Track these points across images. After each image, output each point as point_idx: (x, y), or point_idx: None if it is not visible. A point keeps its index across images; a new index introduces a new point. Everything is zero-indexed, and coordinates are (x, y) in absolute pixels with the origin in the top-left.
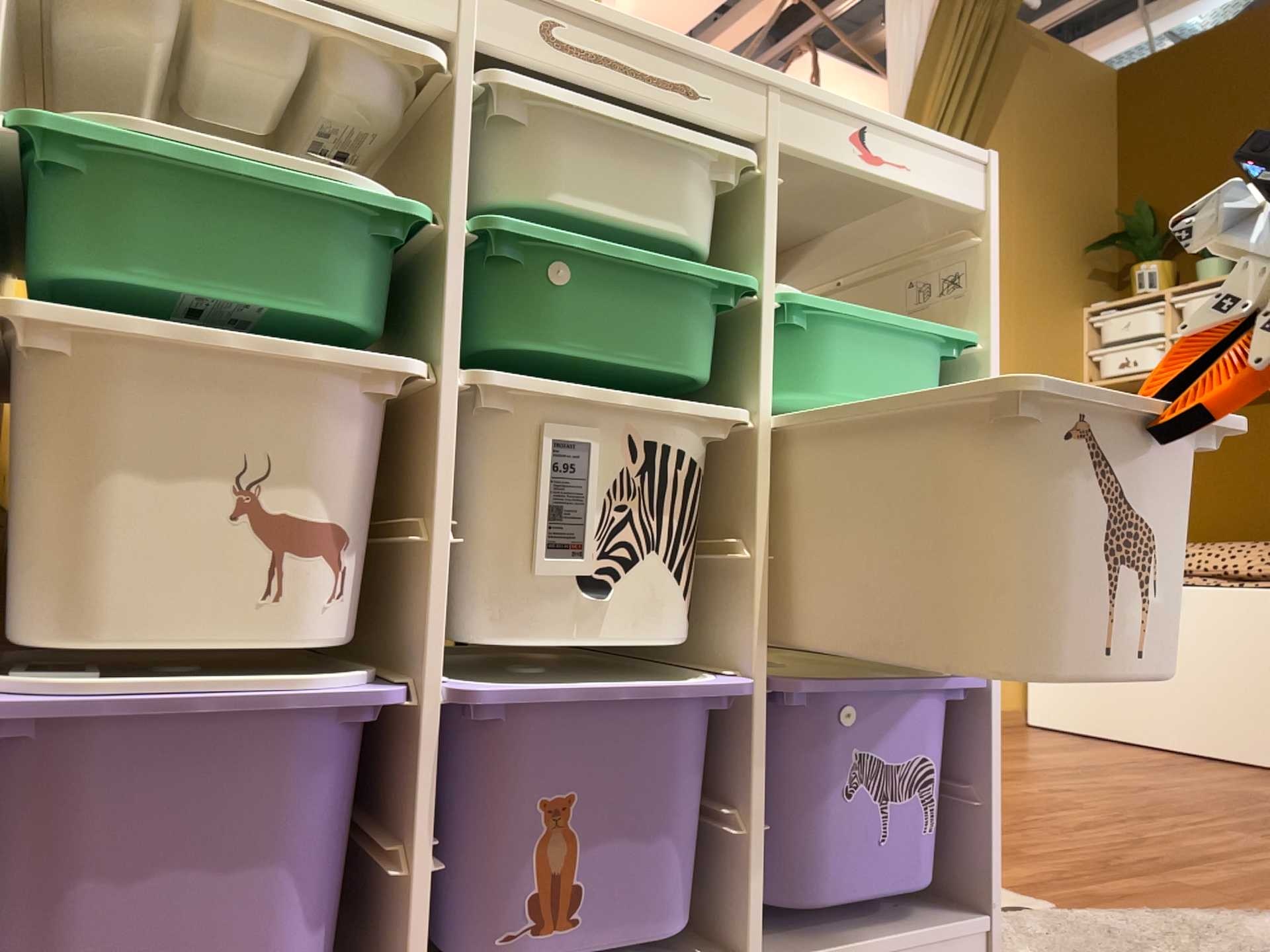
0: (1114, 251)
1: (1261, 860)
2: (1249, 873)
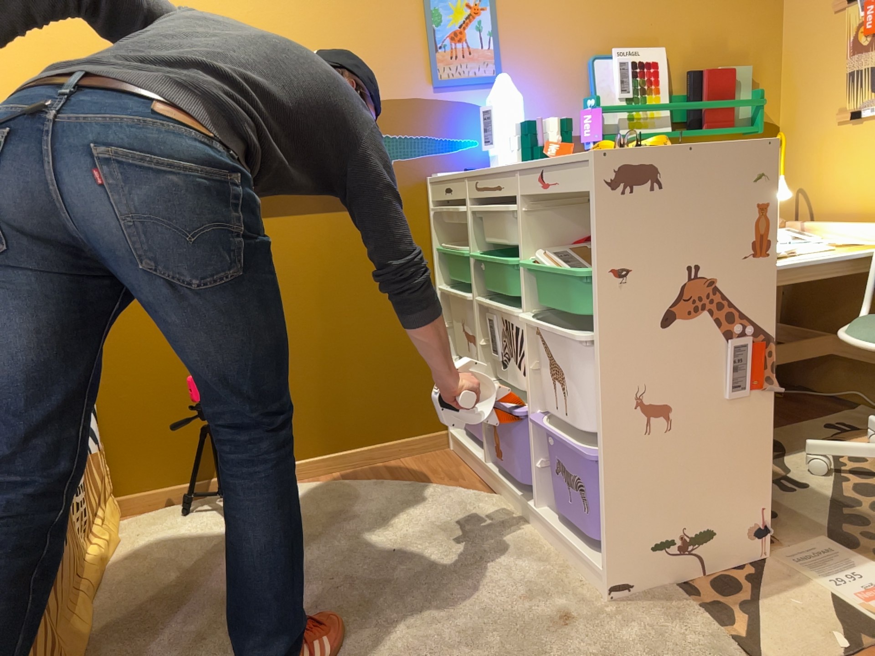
0: None
1: None
2: None
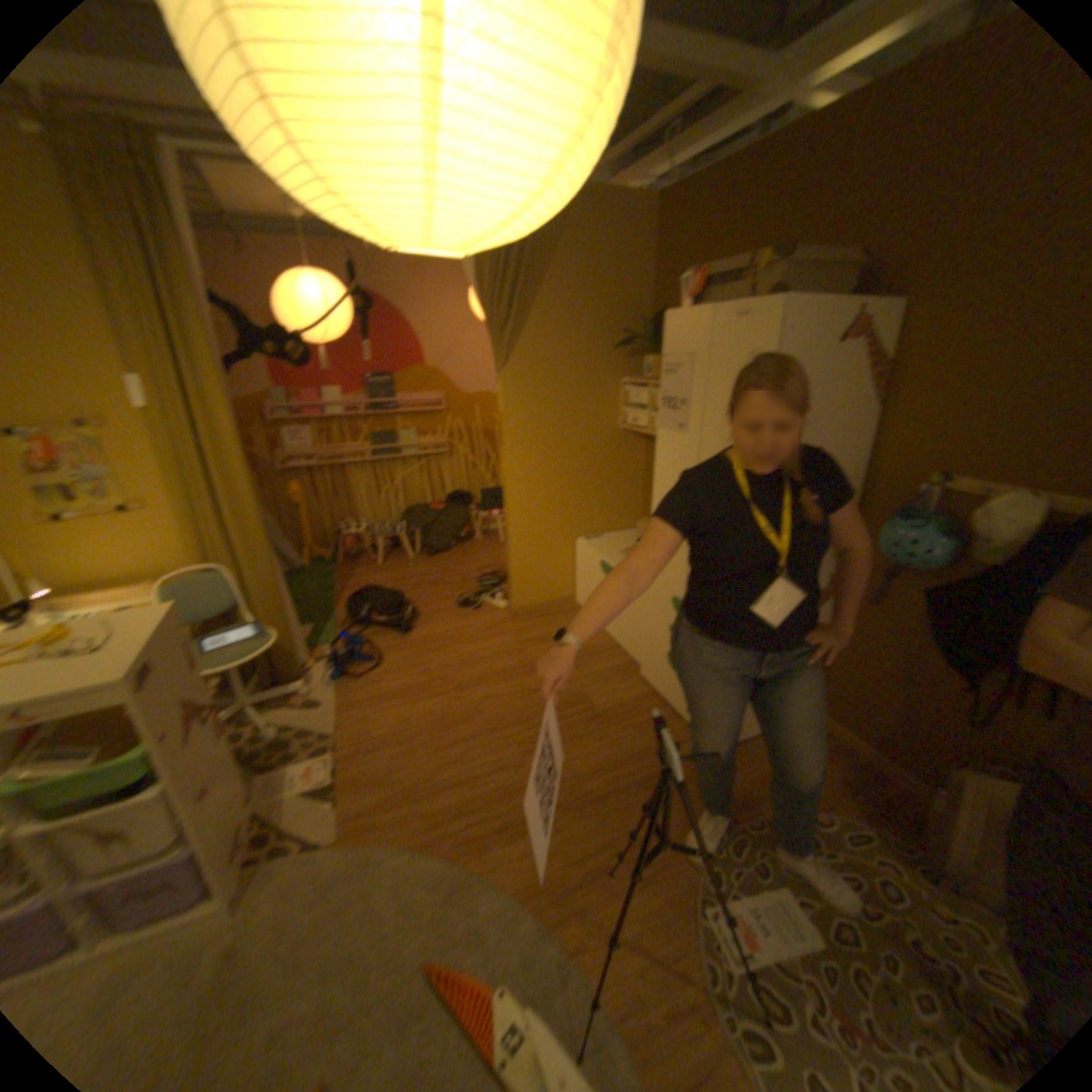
0: (637, 346)
1: (482, 793)
2: (458, 809)
